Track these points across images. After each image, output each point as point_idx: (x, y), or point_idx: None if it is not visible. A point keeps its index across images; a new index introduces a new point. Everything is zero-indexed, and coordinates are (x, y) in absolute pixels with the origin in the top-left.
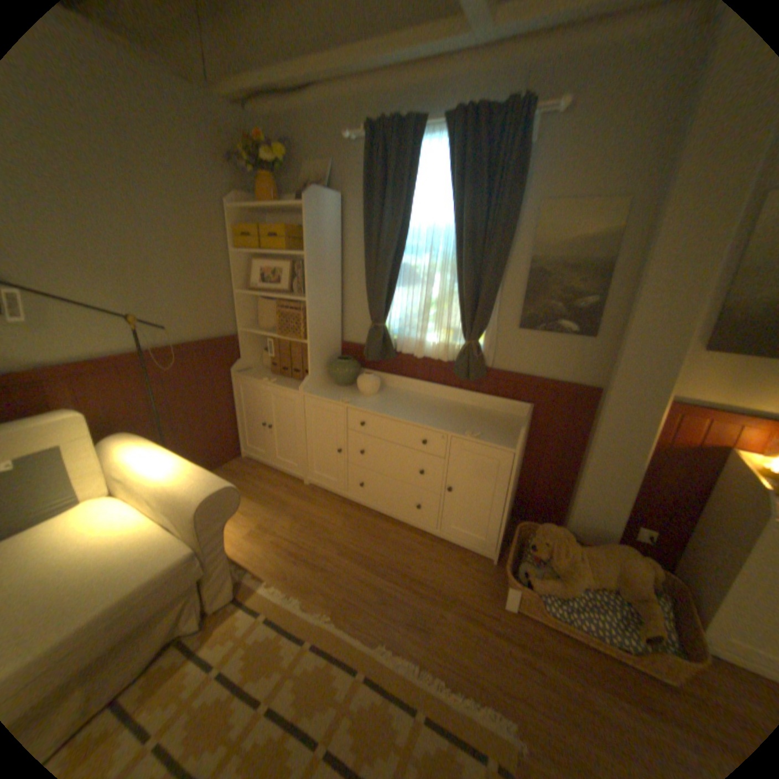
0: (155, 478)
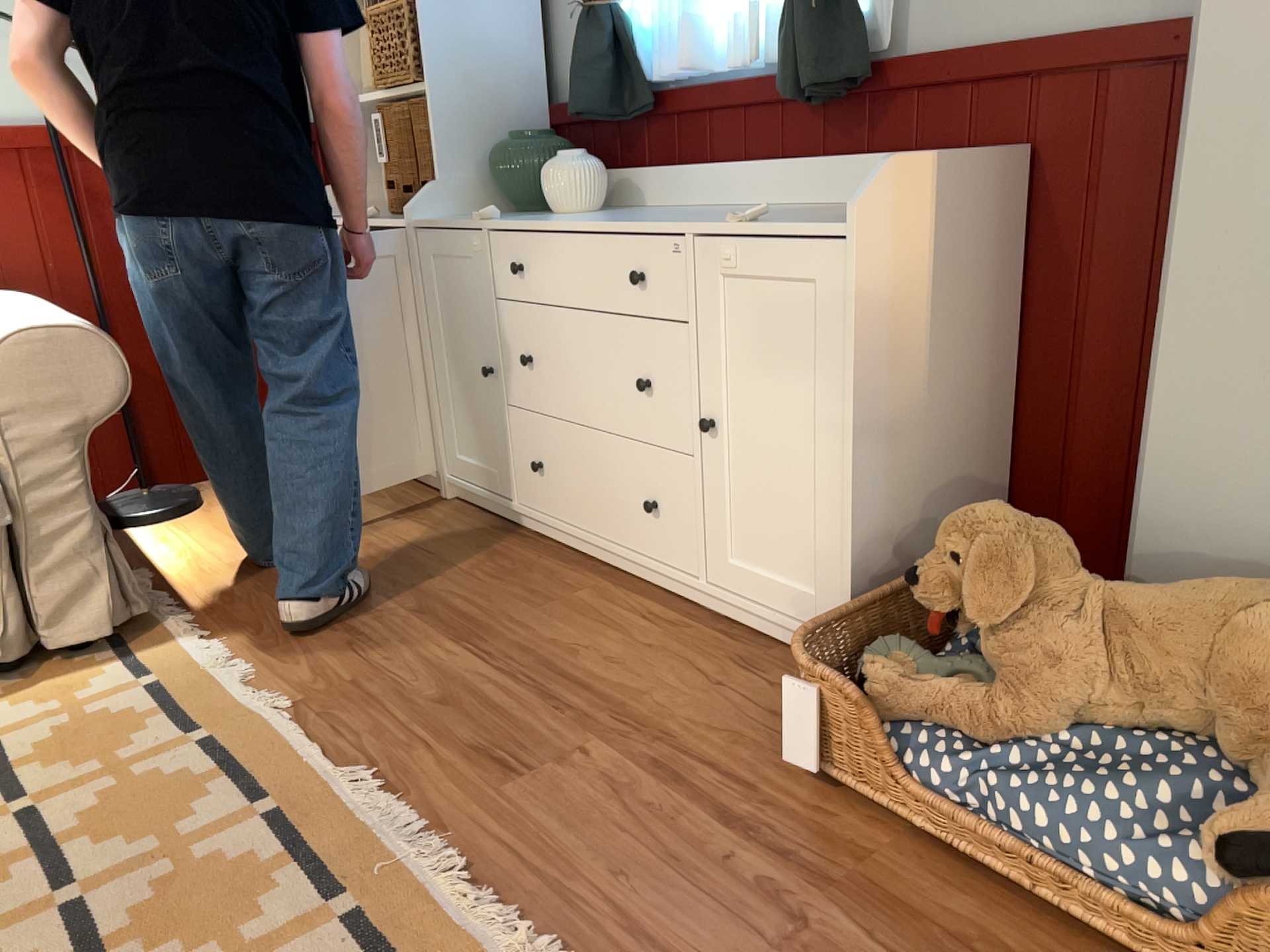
0: None
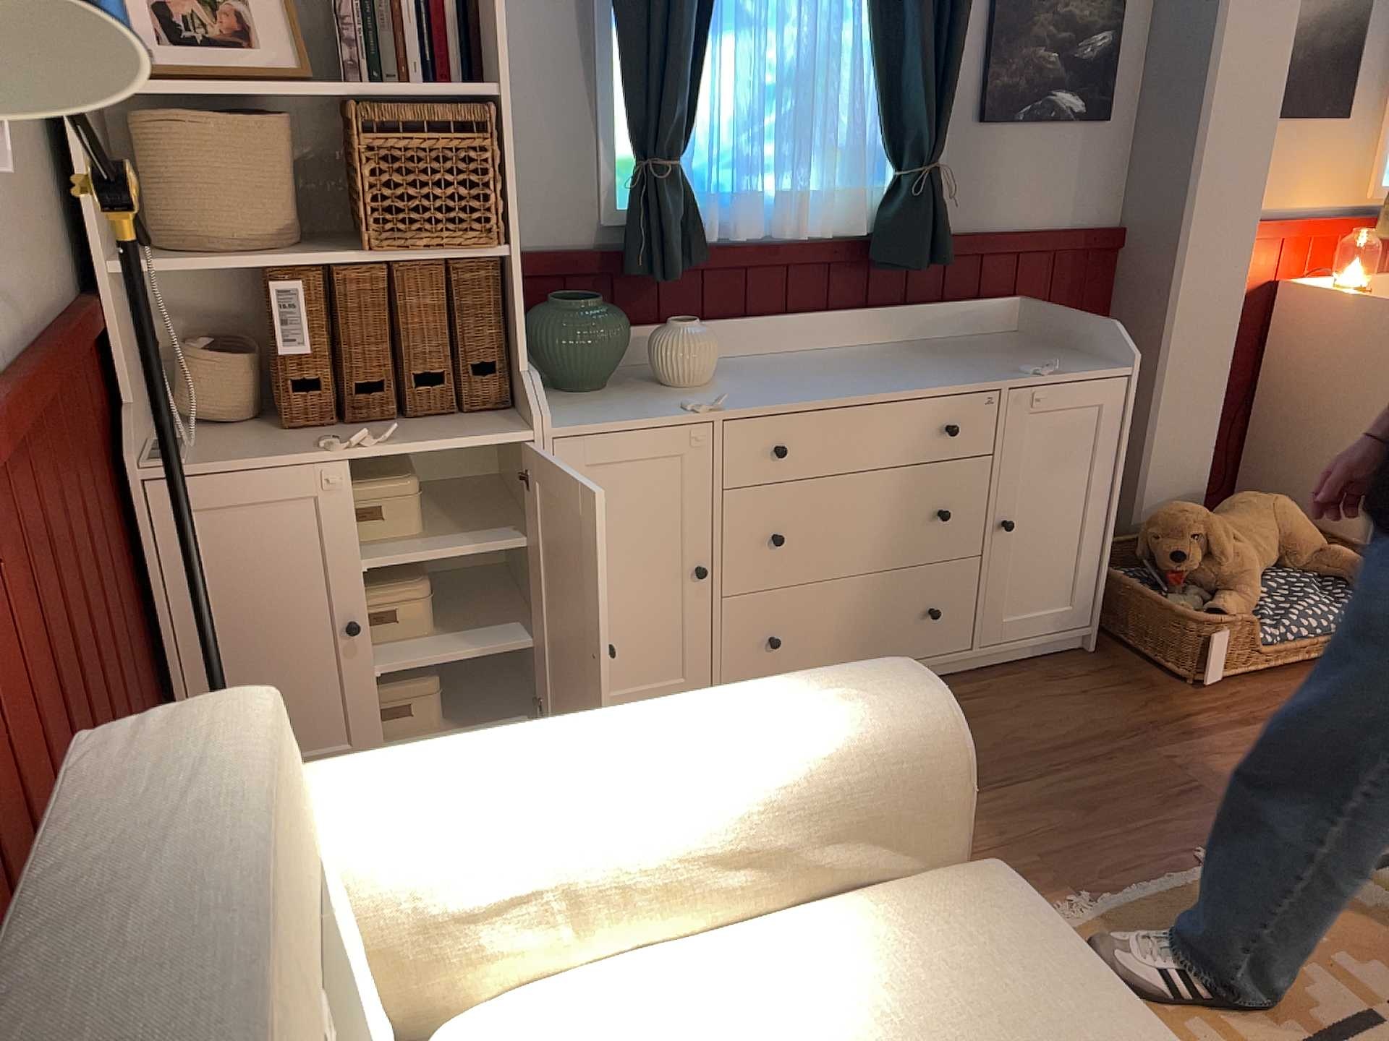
0: (699, 766)
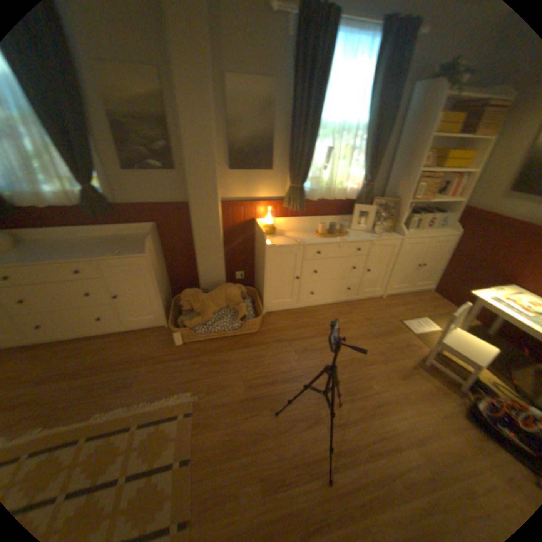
0: None
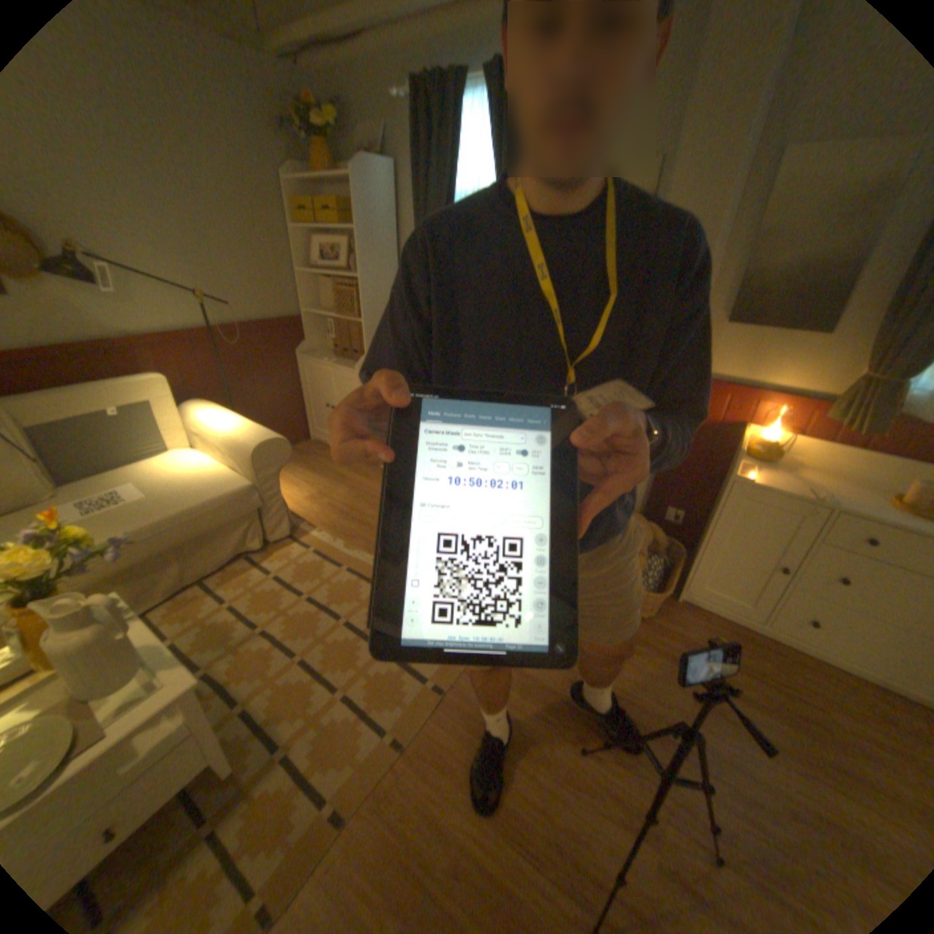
0: (222, 429)
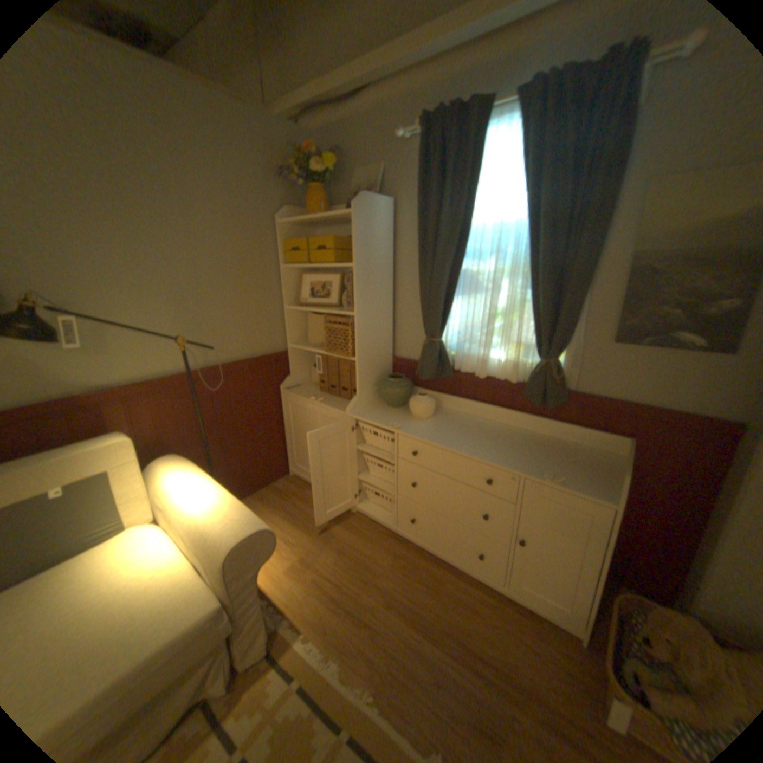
0: (191, 511)
